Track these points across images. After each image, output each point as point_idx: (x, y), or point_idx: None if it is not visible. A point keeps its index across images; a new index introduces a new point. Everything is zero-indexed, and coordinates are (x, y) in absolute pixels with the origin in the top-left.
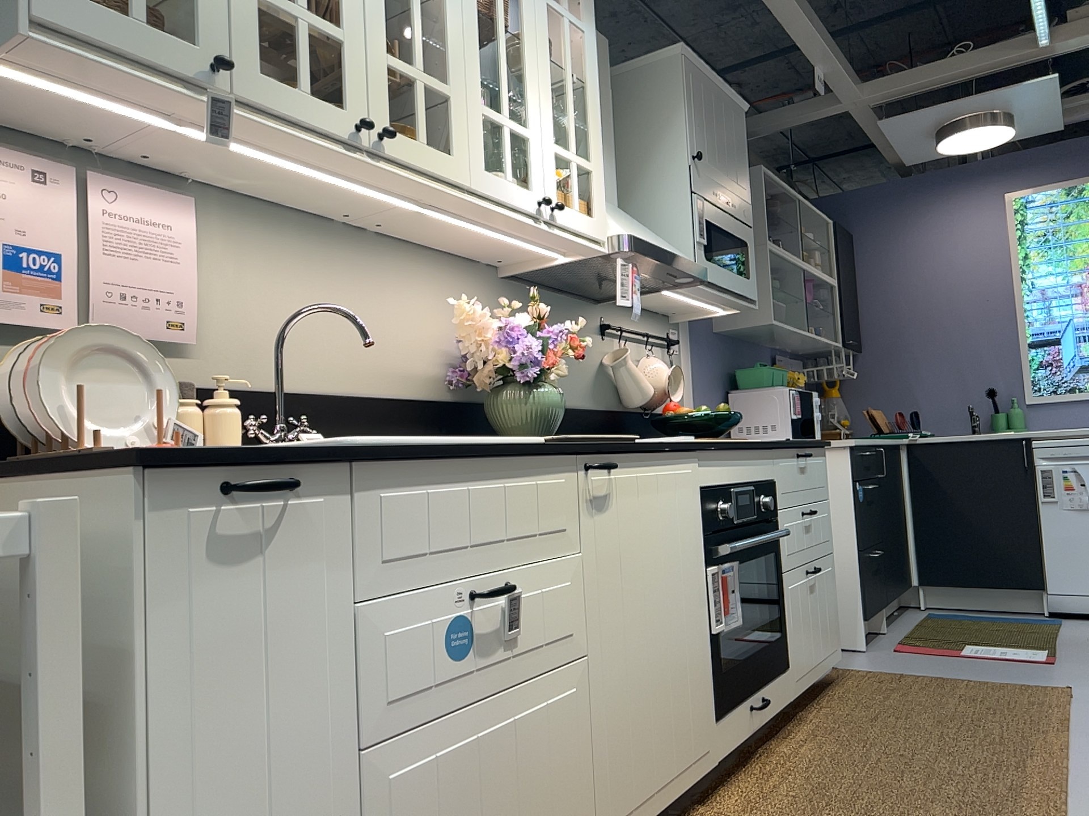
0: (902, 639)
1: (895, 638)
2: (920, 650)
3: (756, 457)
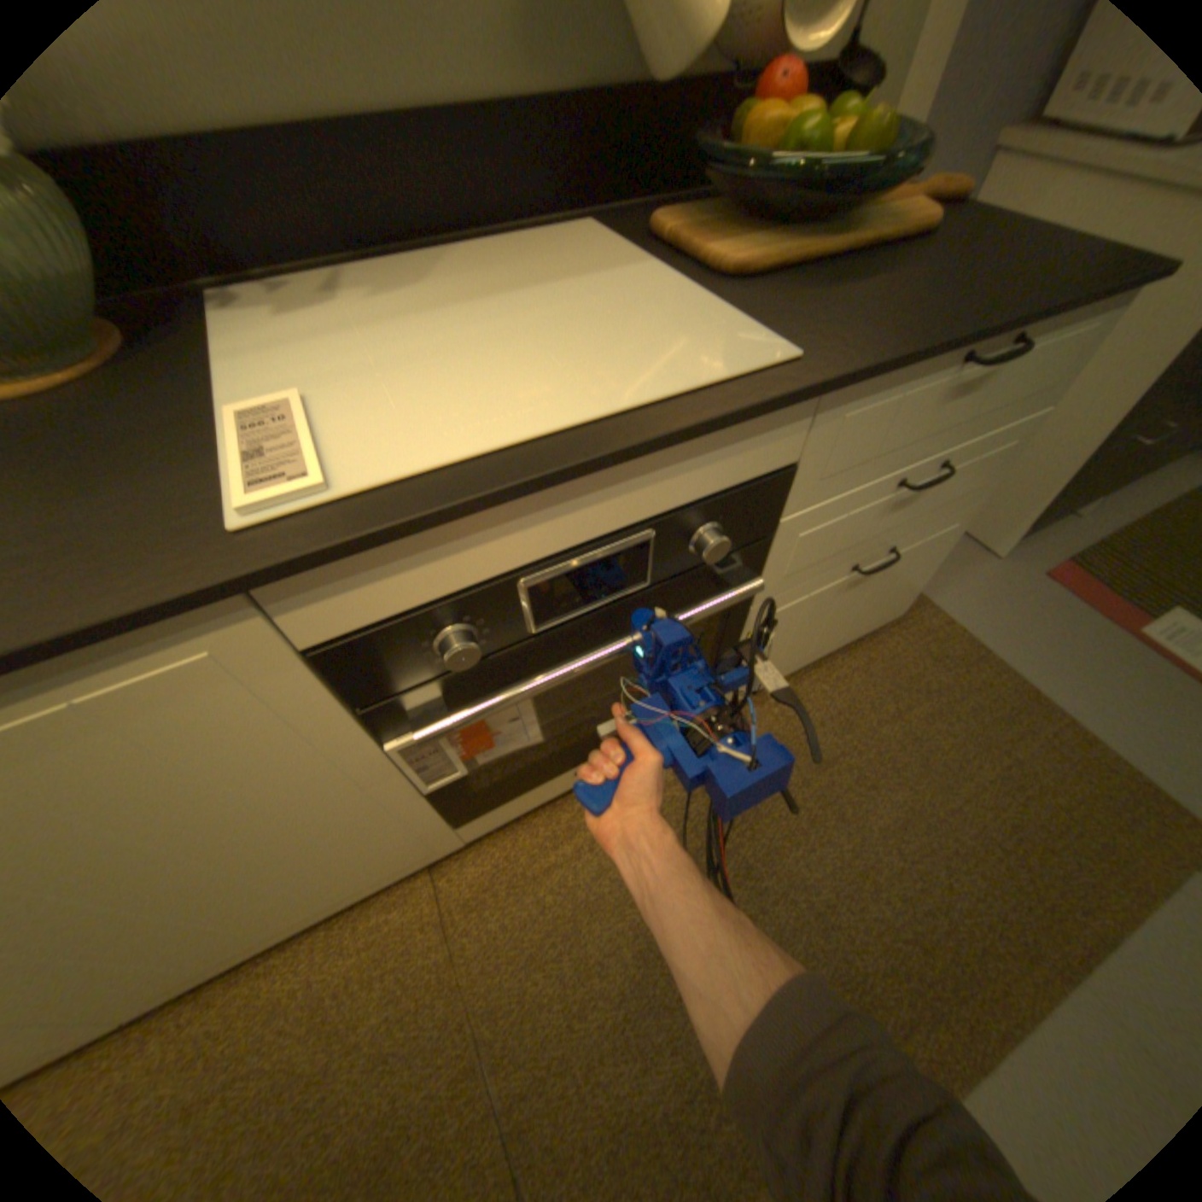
0: (1088, 547)
1: (1082, 536)
2: (1085, 591)
3: (687, 448)
